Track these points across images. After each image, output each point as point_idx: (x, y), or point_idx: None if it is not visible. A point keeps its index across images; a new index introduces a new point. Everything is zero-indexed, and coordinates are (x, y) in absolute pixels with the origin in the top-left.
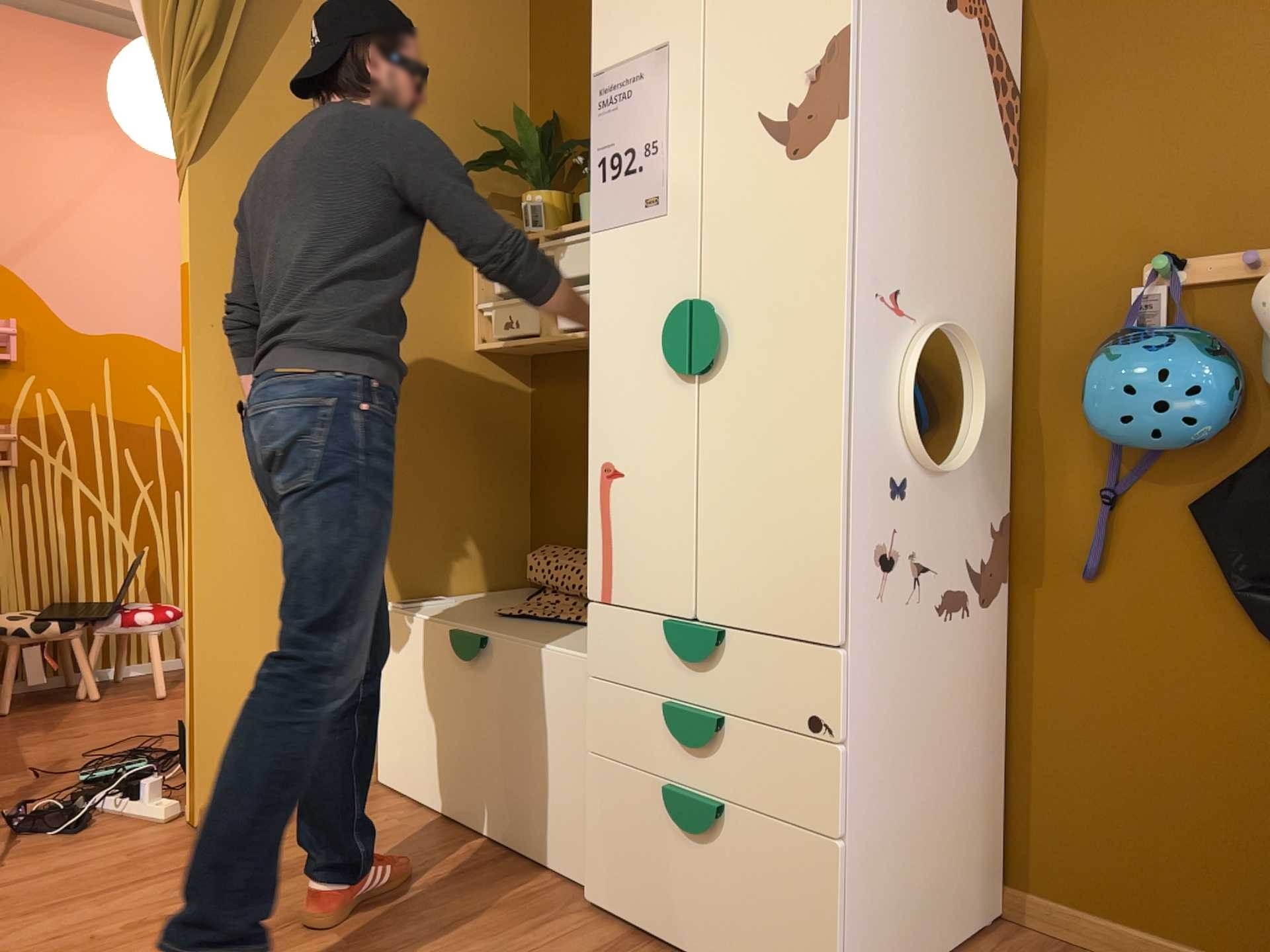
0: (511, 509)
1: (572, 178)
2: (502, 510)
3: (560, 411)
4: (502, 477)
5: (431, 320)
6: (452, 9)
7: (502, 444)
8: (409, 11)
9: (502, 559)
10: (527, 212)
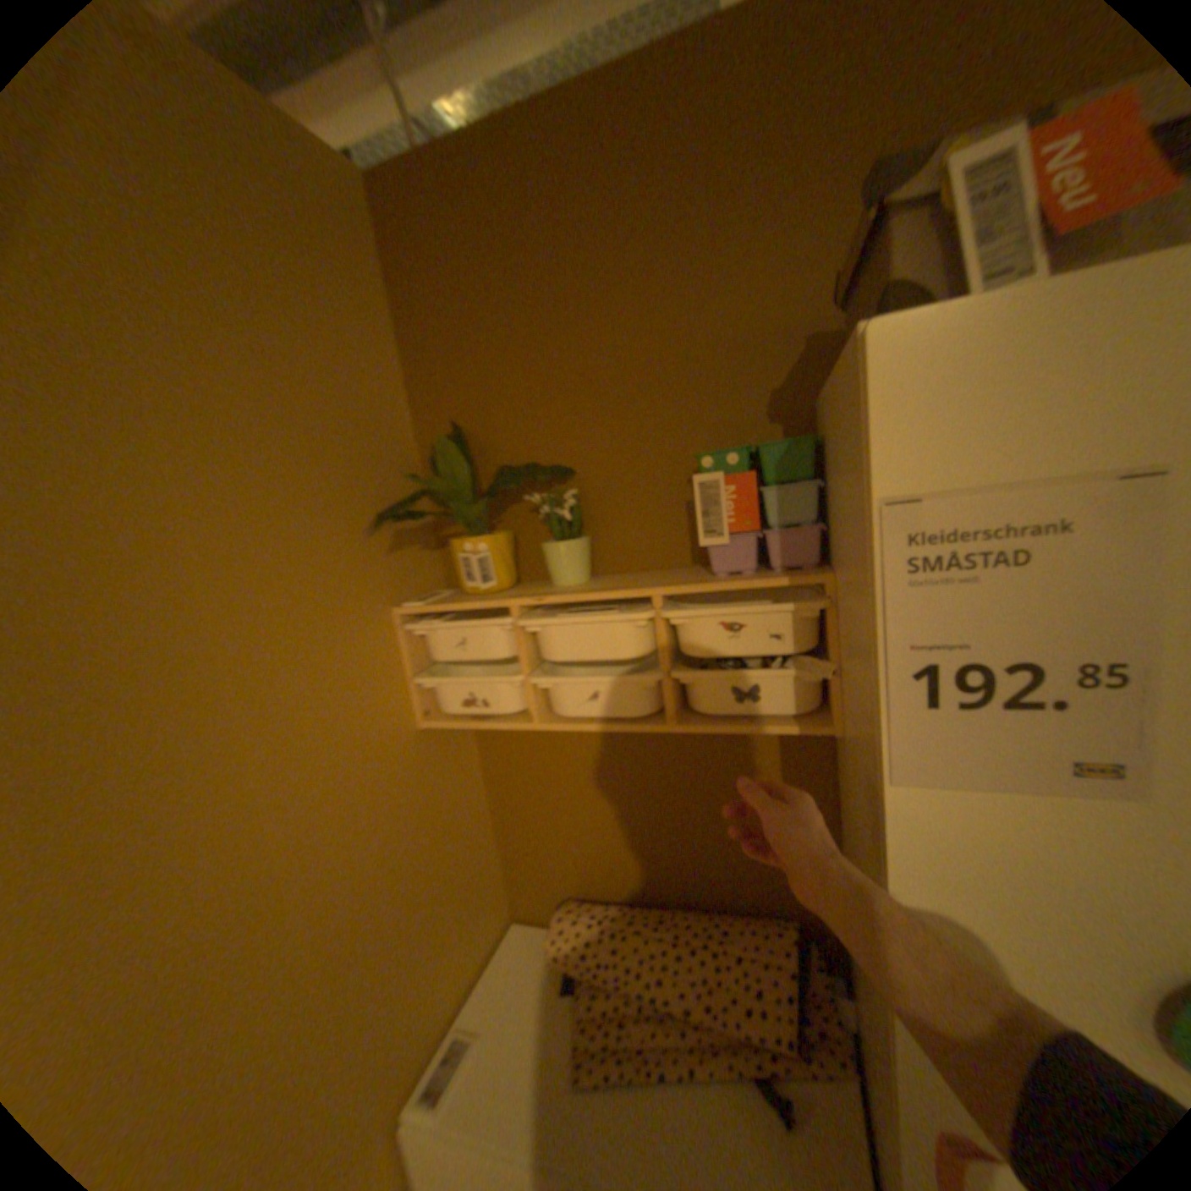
0: (485, 862)
1: (496, 502)
2: (479, 870)
3: (525, 754)
4: (472, 838)
5: (370, 727)
6: (292, 282)
7: (465, 805)
8: (231, 286)
9: (488, 917)
10: (471, 564)
